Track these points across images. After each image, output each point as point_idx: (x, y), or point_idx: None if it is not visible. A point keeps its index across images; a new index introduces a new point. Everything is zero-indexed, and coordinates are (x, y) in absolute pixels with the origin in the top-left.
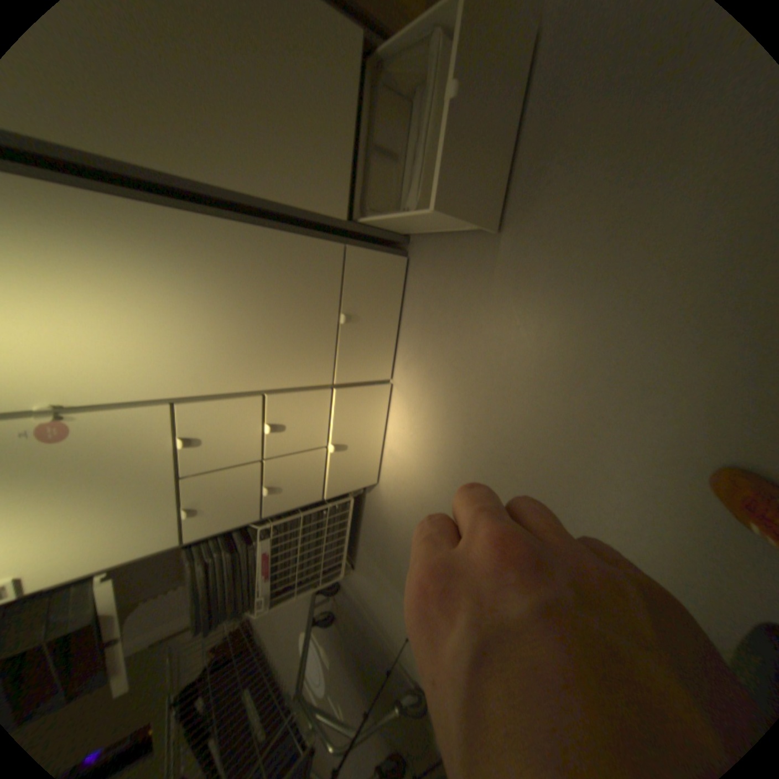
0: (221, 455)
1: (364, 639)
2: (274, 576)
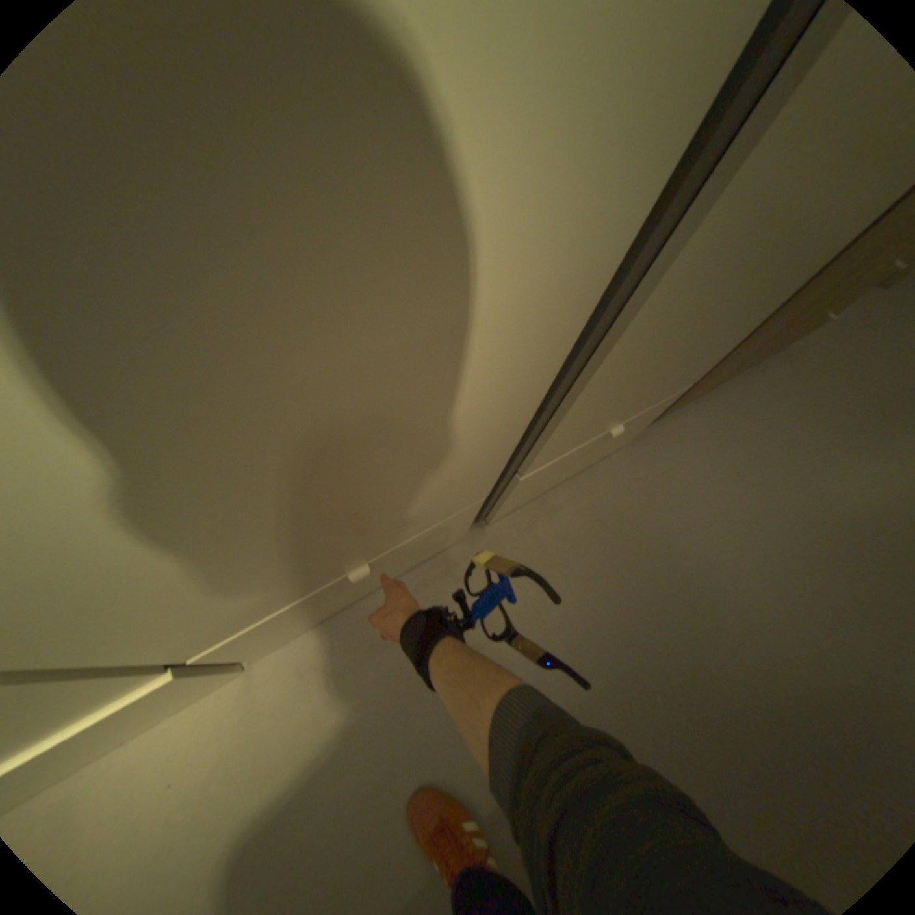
0: None
1: None
2: None
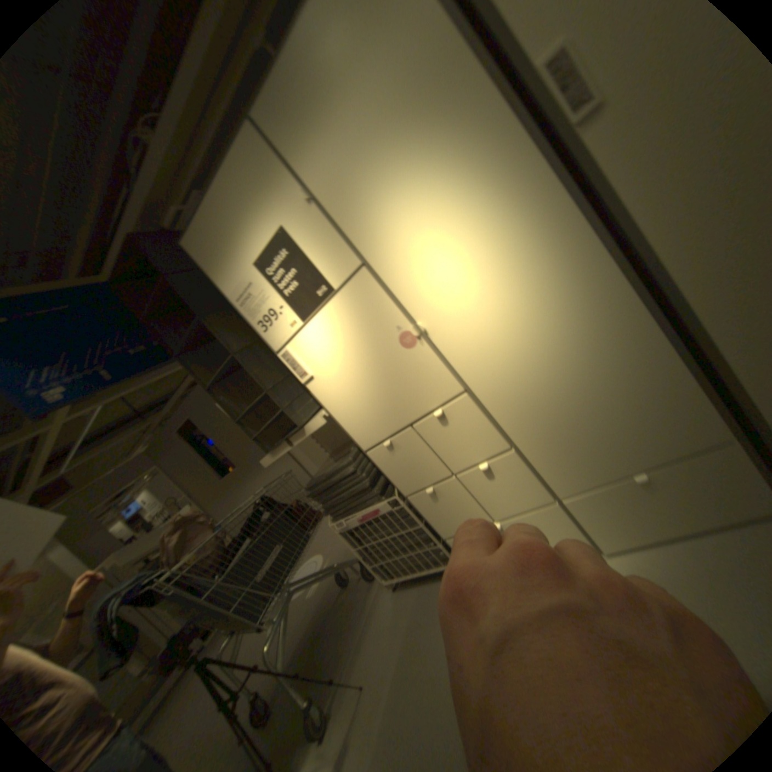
0: (442, 441)
1: (341, 627)
2: (363, 523)
